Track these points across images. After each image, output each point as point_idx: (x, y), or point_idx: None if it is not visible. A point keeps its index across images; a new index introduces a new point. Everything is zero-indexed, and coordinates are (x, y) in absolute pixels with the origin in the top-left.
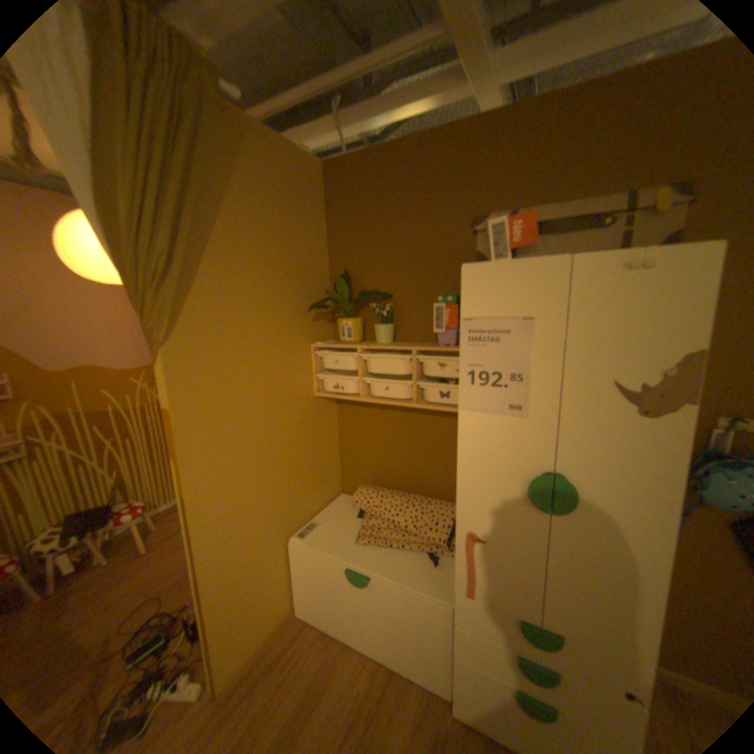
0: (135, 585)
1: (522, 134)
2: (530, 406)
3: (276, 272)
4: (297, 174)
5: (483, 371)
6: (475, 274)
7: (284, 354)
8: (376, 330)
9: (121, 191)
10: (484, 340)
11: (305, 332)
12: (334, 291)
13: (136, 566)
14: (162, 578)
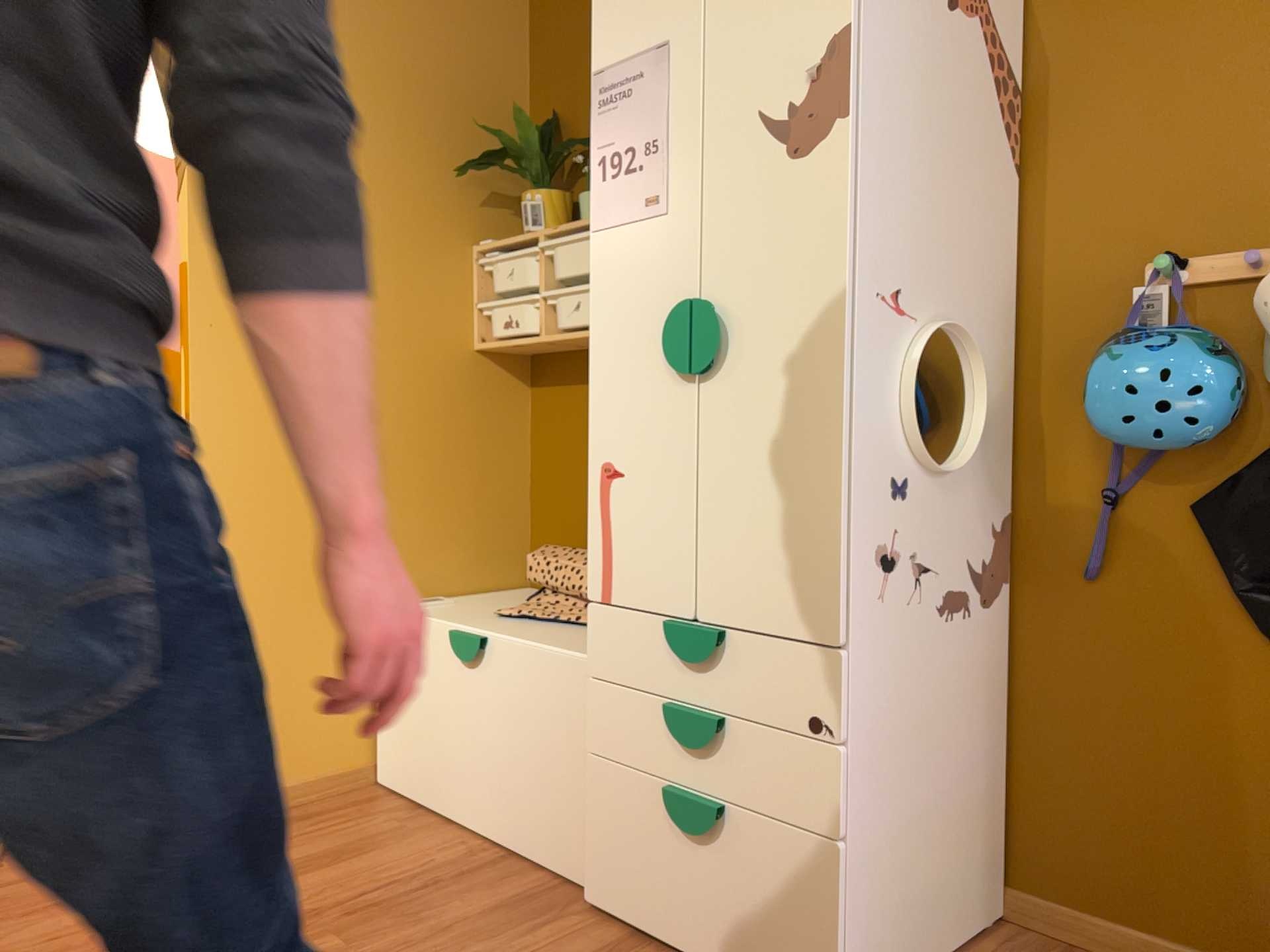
0: None
1: None
2: (670, 191)
3: (409, 100)
4: None
5: (616, 151)
6: None
7: (409, 245)
8: (580, 203)
9: None
10: (616, 100)
11: (462, 220)
12: (521, 144)
13: None
14: None
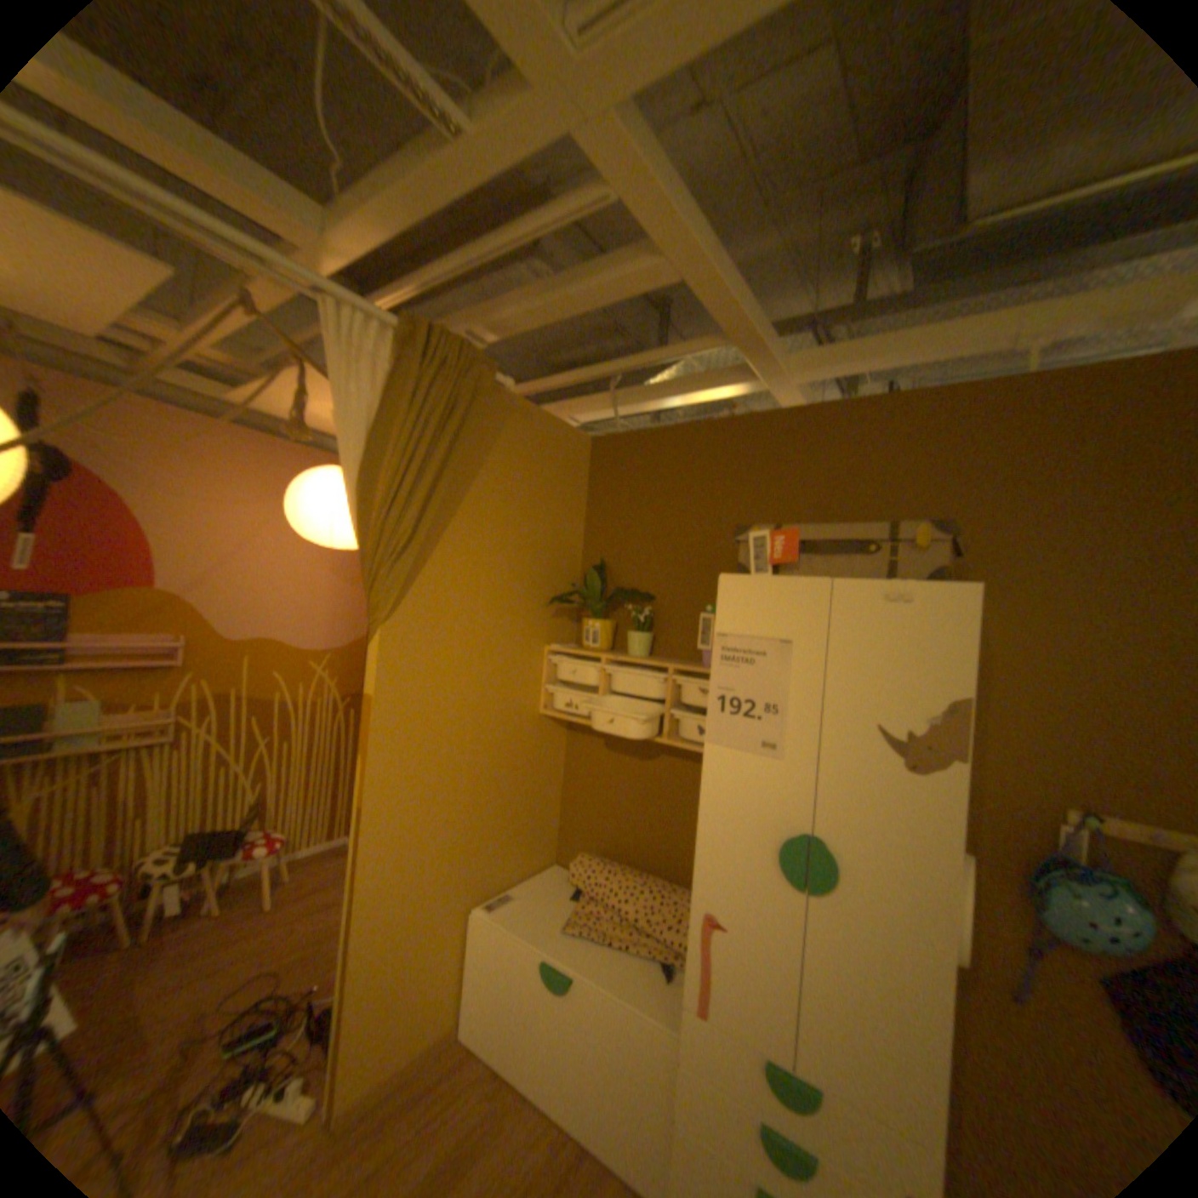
0: (250, 952)
1: (817, 437)
2: (786, 747)
3: (518, 556)
4: (561, 451)
5: (735, 697)
6: (733, 586)
7: (510, 653)
8: (629, 638)
9: (384, 470)
10: (738, 662)
11: (541, 630)
12: (584, 584)
13: (255, 927)
14: (287, 950)
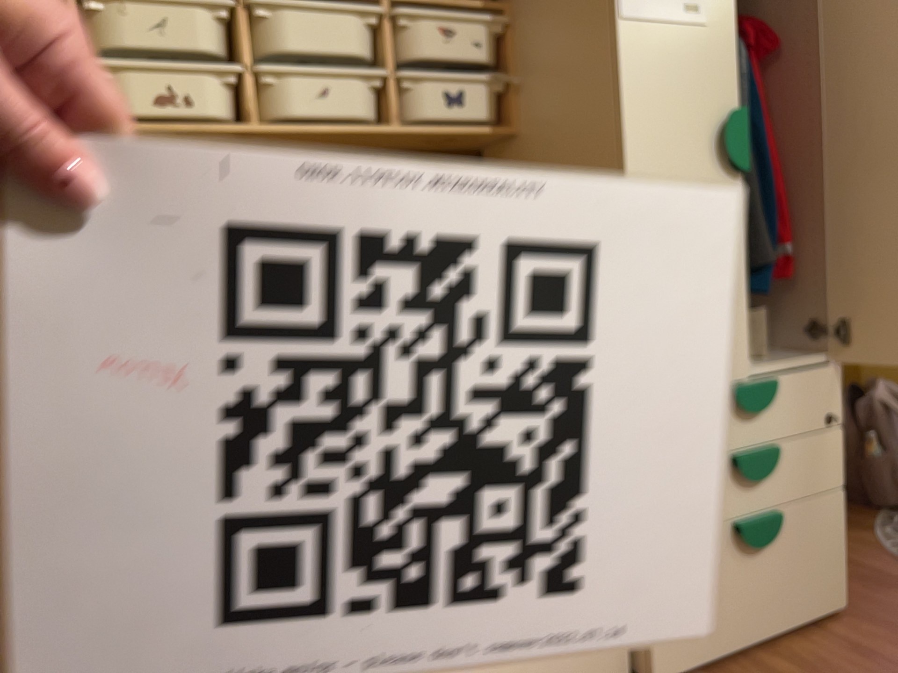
0: None
1: None
2: (710, 5)
3: None
4: None
5: None
6: None
7: None
8: None
9: None
10: None
11: None
12: None
13: None
14: None
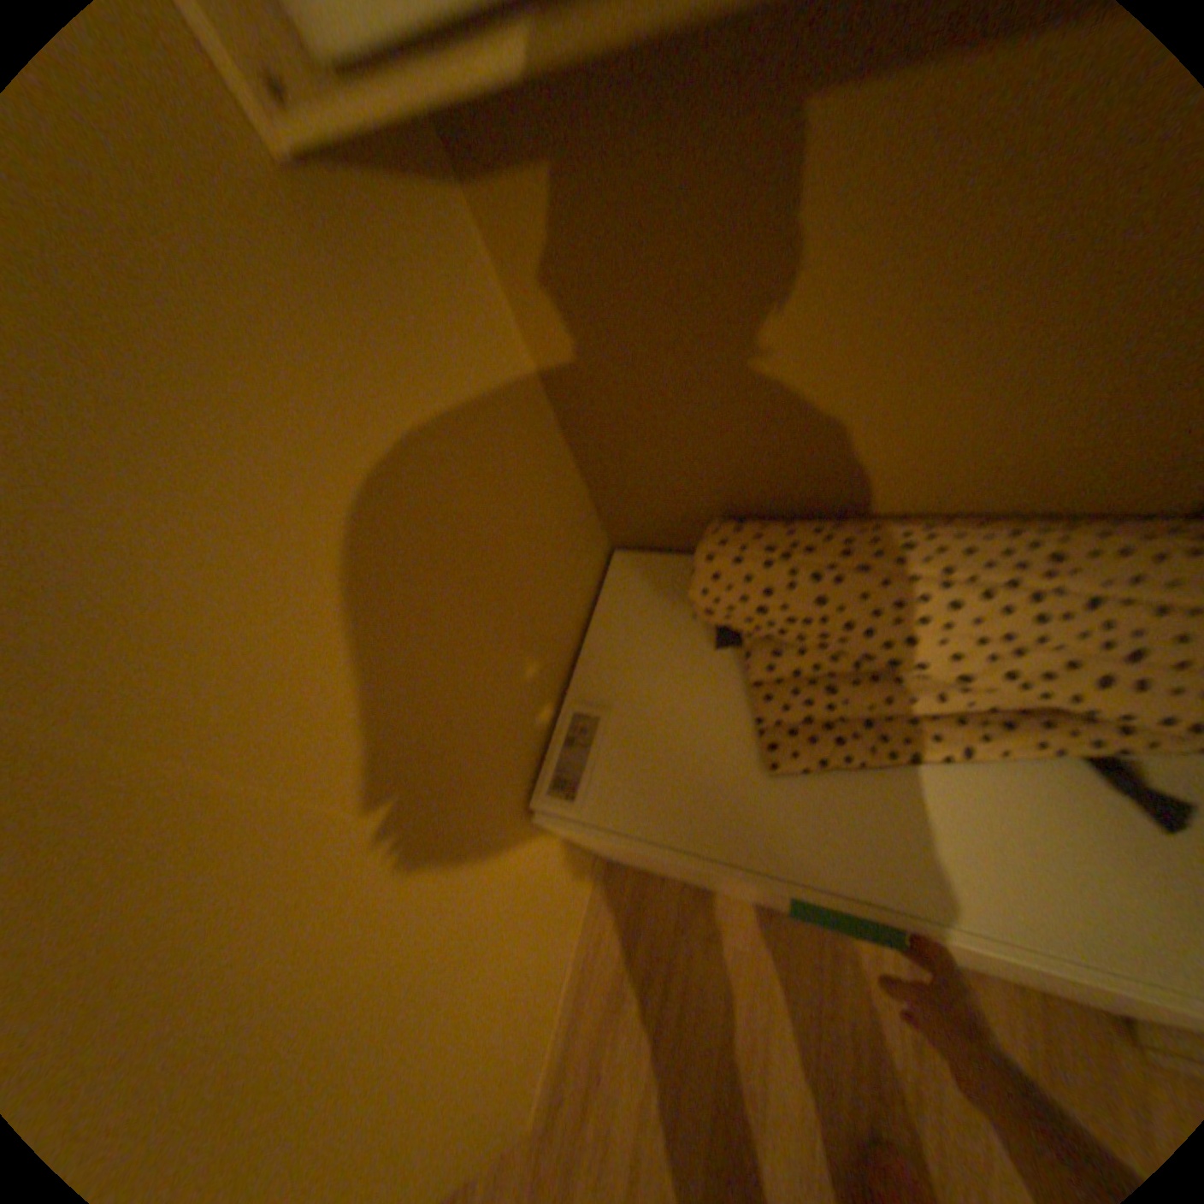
0: None
1: None
2: None
3: None
4: None
5: None
6: None
7: None
8: None
9: None
10: None
11: None
12: None
13: None
14: None
